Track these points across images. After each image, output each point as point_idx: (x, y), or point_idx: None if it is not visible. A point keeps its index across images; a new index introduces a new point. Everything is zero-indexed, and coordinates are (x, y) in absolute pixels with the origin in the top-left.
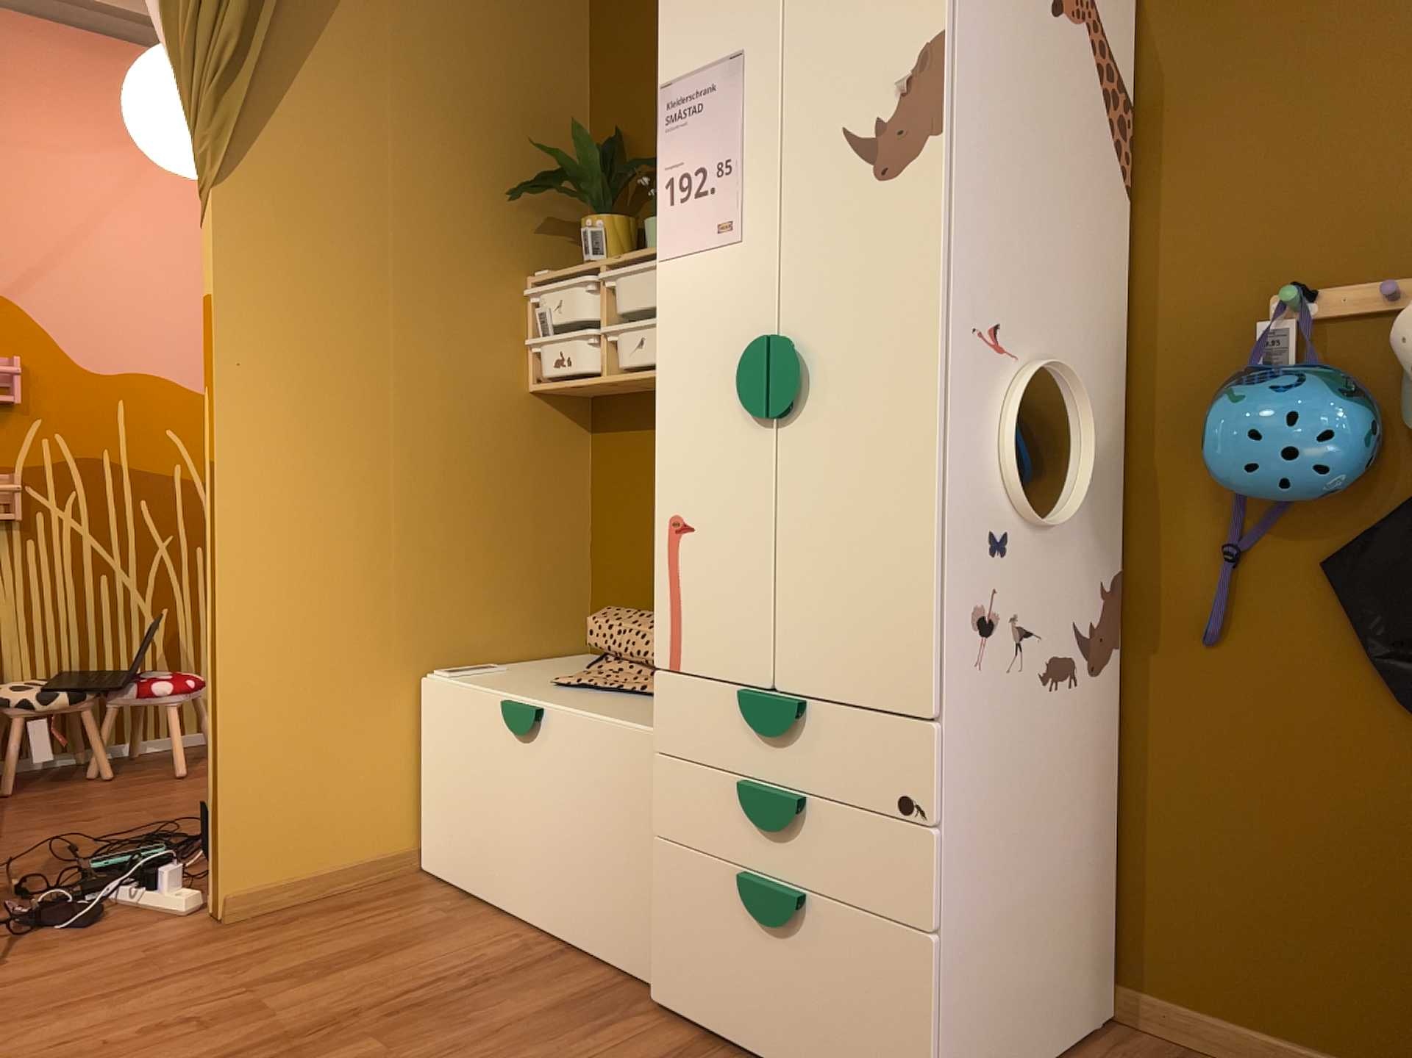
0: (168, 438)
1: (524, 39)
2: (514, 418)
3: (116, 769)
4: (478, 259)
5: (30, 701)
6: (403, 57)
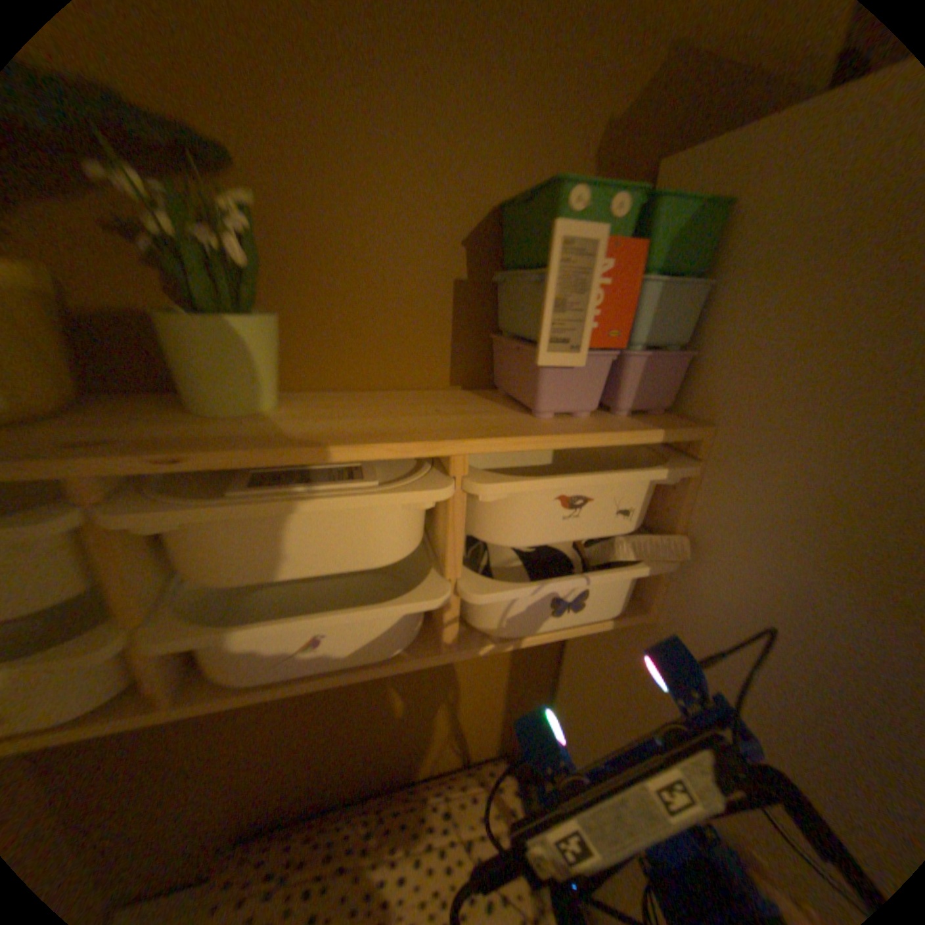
0: None
1: None
2: None
3: None
4: None
5: None
6: None
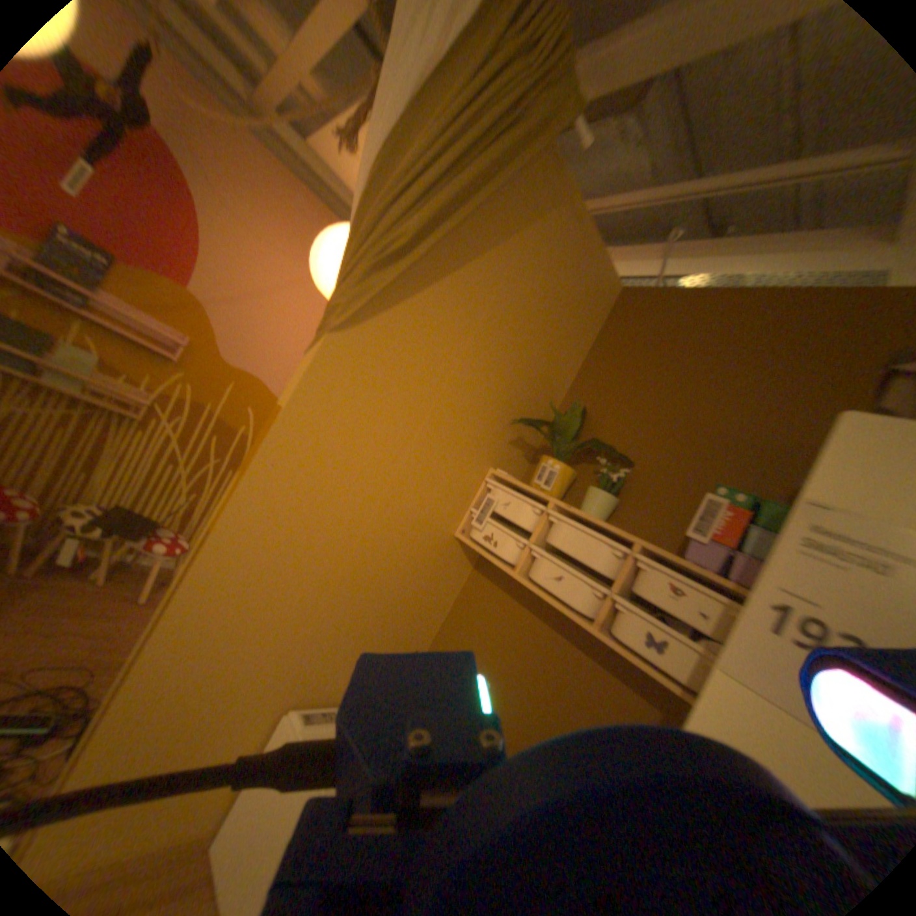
0: (247, 414)
1: (563, 331)
2: (438, 552)
3: (111, 582)
4: (471, 449)
5: (76, 533)
6: (498, 308)
